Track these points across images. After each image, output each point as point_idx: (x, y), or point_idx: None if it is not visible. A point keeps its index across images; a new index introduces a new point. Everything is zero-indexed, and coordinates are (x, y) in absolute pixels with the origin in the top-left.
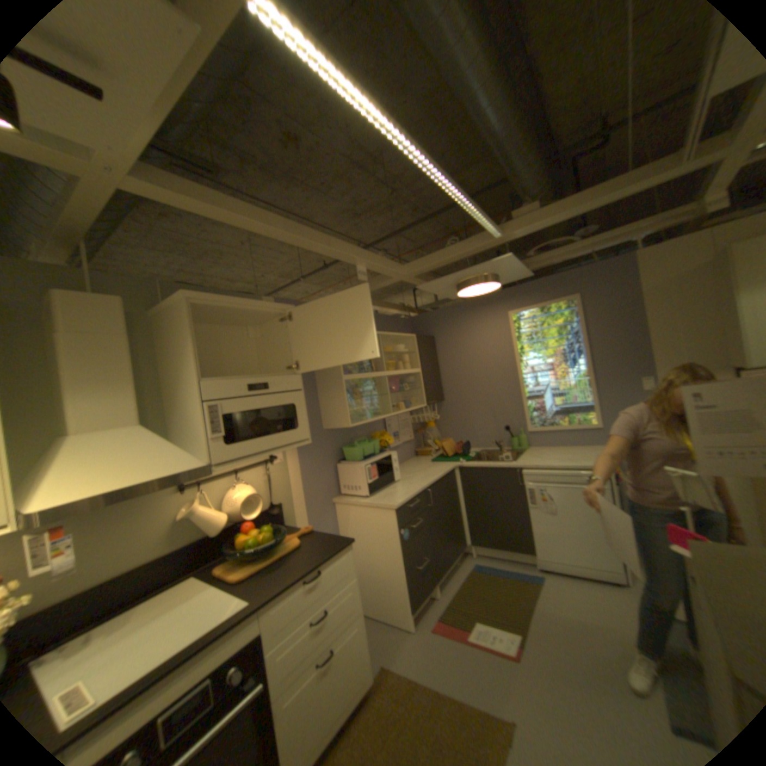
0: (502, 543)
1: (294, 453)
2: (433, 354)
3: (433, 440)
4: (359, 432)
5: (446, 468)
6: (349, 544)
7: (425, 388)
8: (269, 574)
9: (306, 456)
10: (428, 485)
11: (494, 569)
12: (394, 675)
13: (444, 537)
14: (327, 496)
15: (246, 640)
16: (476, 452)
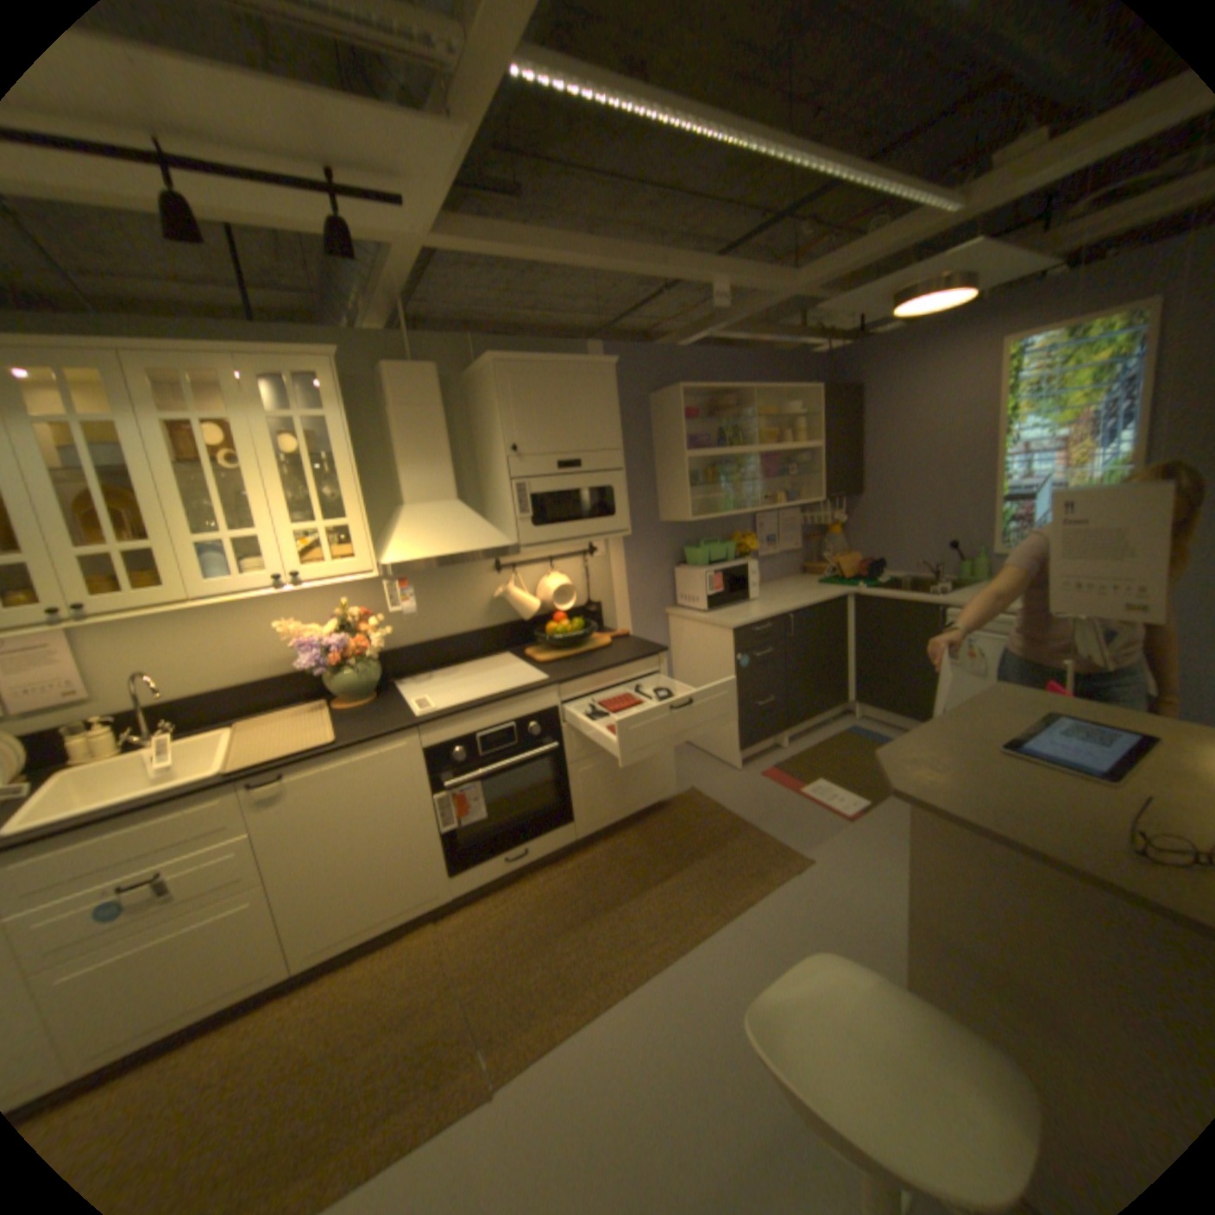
0: (898, 704)
1: (618, 547)
2: (855, 416)
3: (833, 553)
4: (712, 531)
5: (831, 593)
6: (659, 651)
7: (827, 472)
8: (573, 661)
9: (634, 552)
10: (792, 609)
11: (879, 735)
12: (704, 796)
13: (808, 680)
14: (657, 604)
15: (547, 707)
16: (896, 577)
